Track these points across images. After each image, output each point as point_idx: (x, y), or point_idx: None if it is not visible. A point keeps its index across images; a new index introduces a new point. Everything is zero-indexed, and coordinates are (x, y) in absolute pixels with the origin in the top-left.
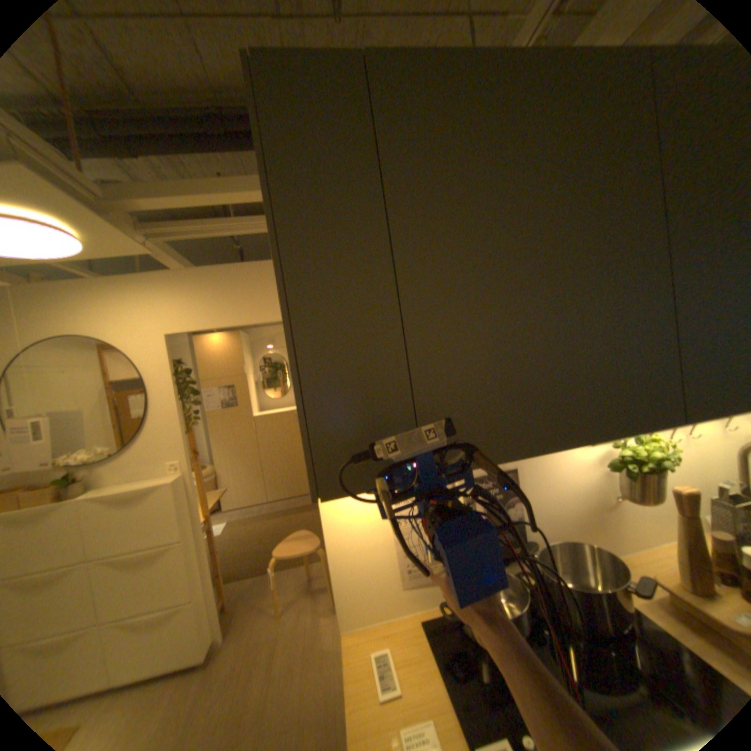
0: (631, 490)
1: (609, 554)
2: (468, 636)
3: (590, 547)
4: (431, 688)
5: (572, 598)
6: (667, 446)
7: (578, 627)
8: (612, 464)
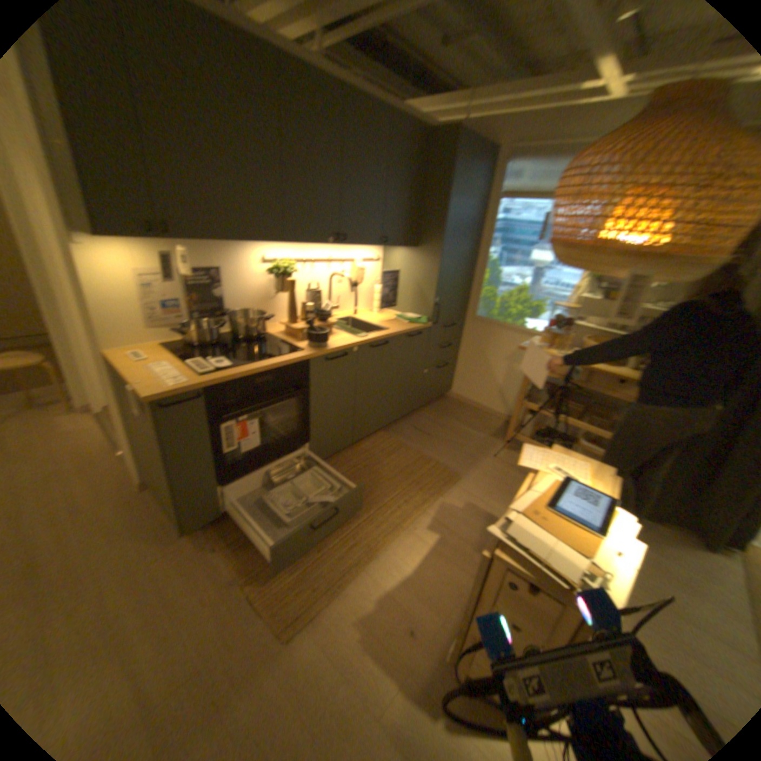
0: (275, 287)
1: (260, 313)
2: (185, 346)
3: (253, 312)
4: (162, 358)
5: (238, 326)
6: (290, 266)
7: (240, 339)
8: (267, 273)
